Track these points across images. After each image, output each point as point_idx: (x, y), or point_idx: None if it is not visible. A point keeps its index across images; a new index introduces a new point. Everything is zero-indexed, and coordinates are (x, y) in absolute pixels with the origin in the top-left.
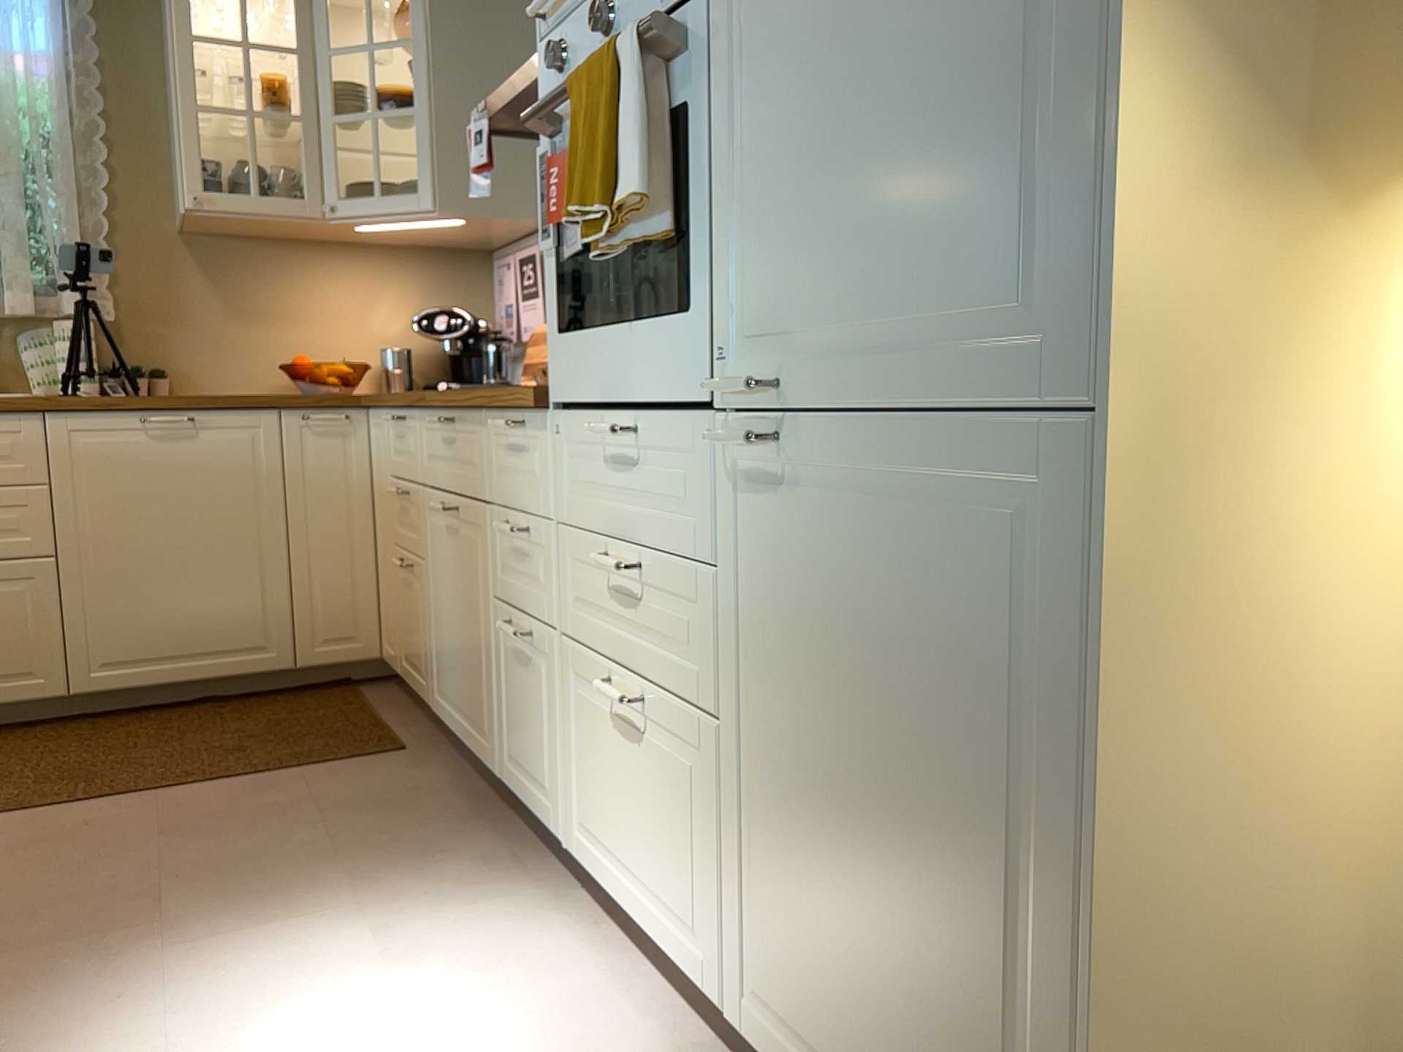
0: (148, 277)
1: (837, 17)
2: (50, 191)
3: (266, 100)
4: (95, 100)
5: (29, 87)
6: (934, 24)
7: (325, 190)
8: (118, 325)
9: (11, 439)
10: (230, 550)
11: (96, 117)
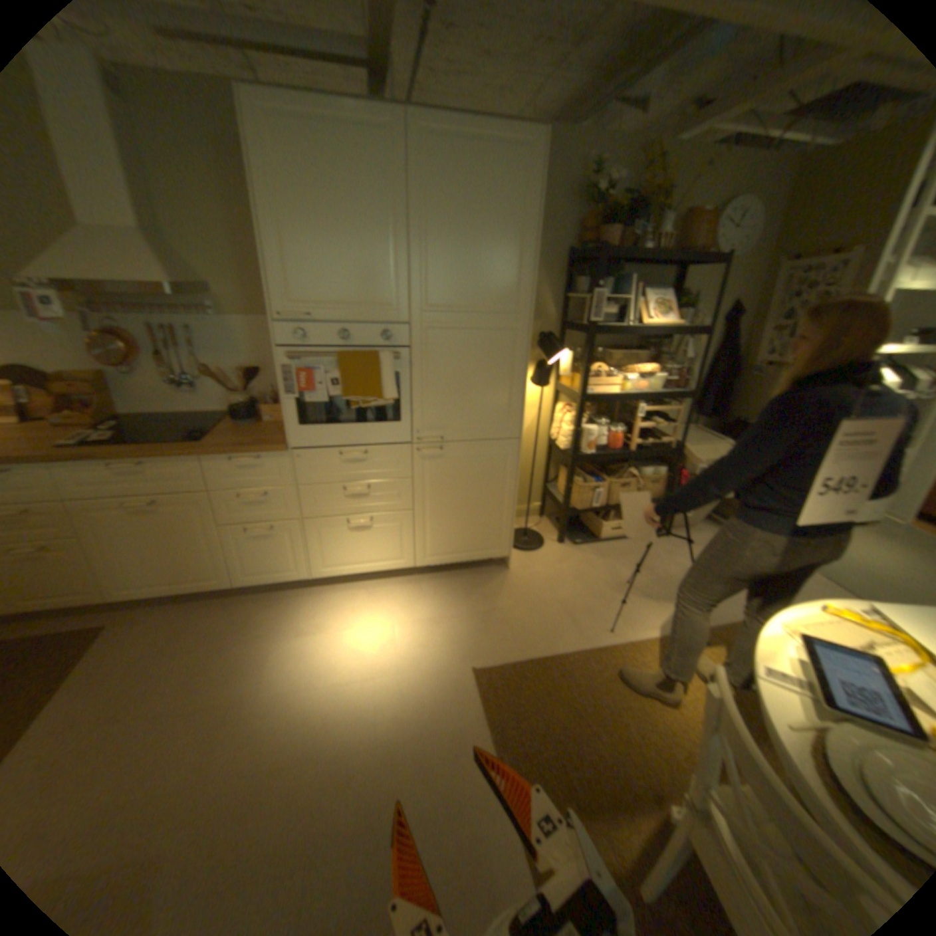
0: None
1: (456, 370)
2: None
3: None
4: None
5: None
6: (482, 380)
7: None
8: None
9: None
10: None
11: None
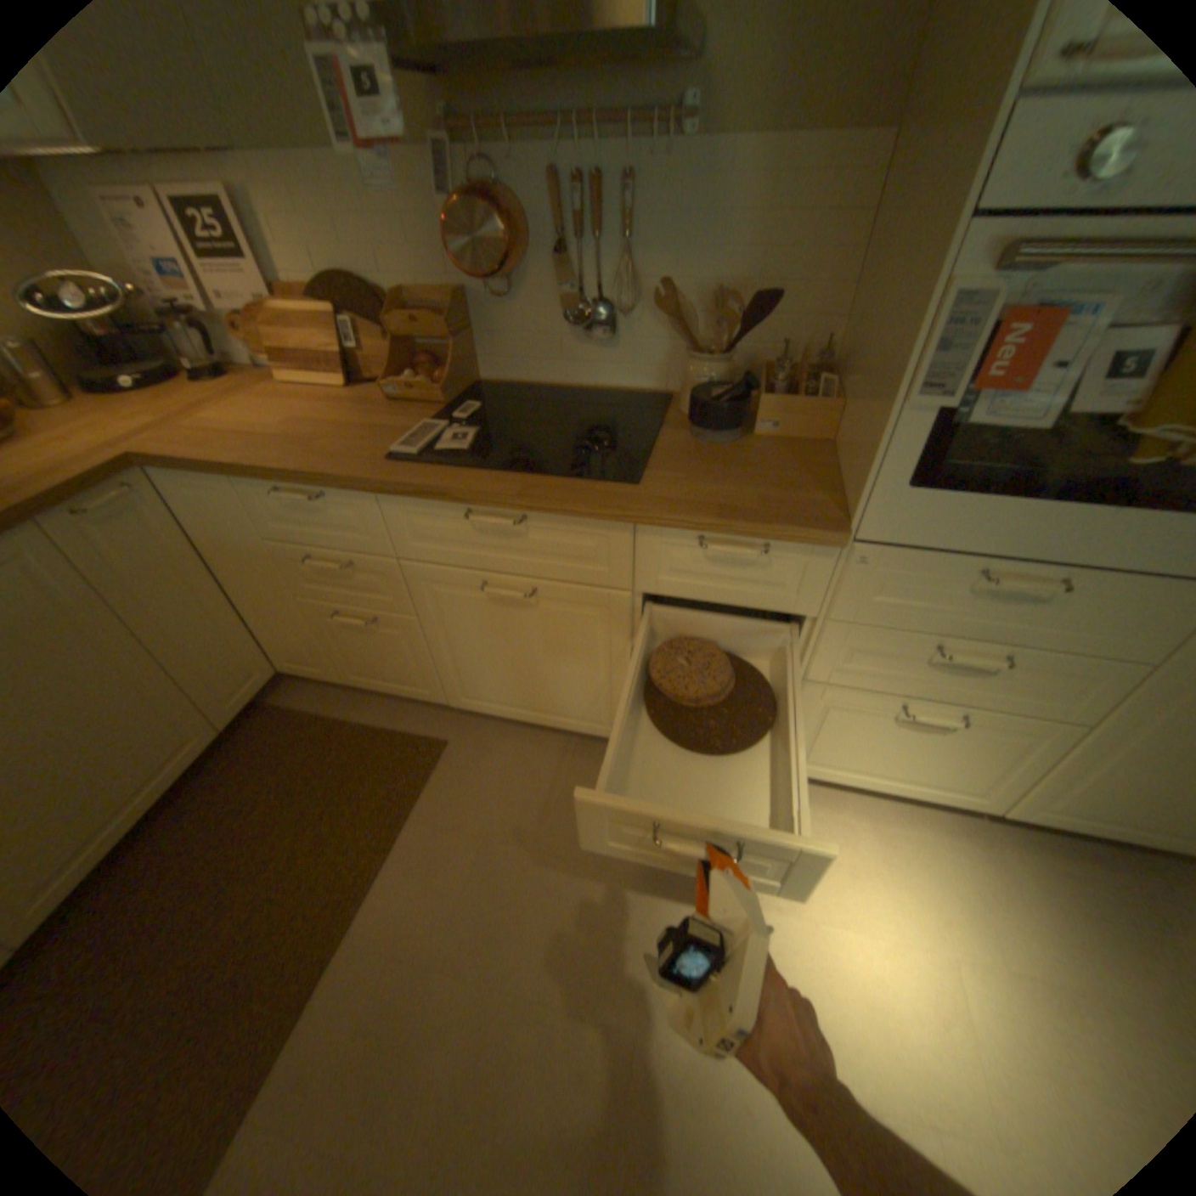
0: None
1: None
2: None
3: None
4: None
5: None
6: None
7: None
8: None
9: None
10: (94, 697)
11: None
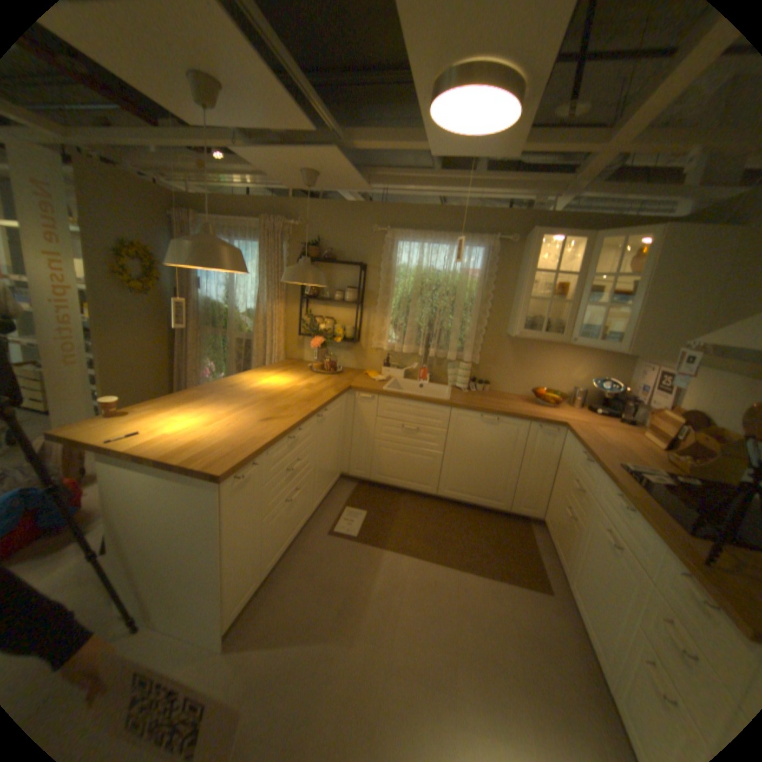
0: (493, 349)
1: None
2: (469, 319)
3: (557, 290)
4: (491, 287)
5: (471, 284)
6: None
7: (573, 332)
8: (479, 364)
9: (440, 414)
10: (499, 467)
11: (490, 293)
